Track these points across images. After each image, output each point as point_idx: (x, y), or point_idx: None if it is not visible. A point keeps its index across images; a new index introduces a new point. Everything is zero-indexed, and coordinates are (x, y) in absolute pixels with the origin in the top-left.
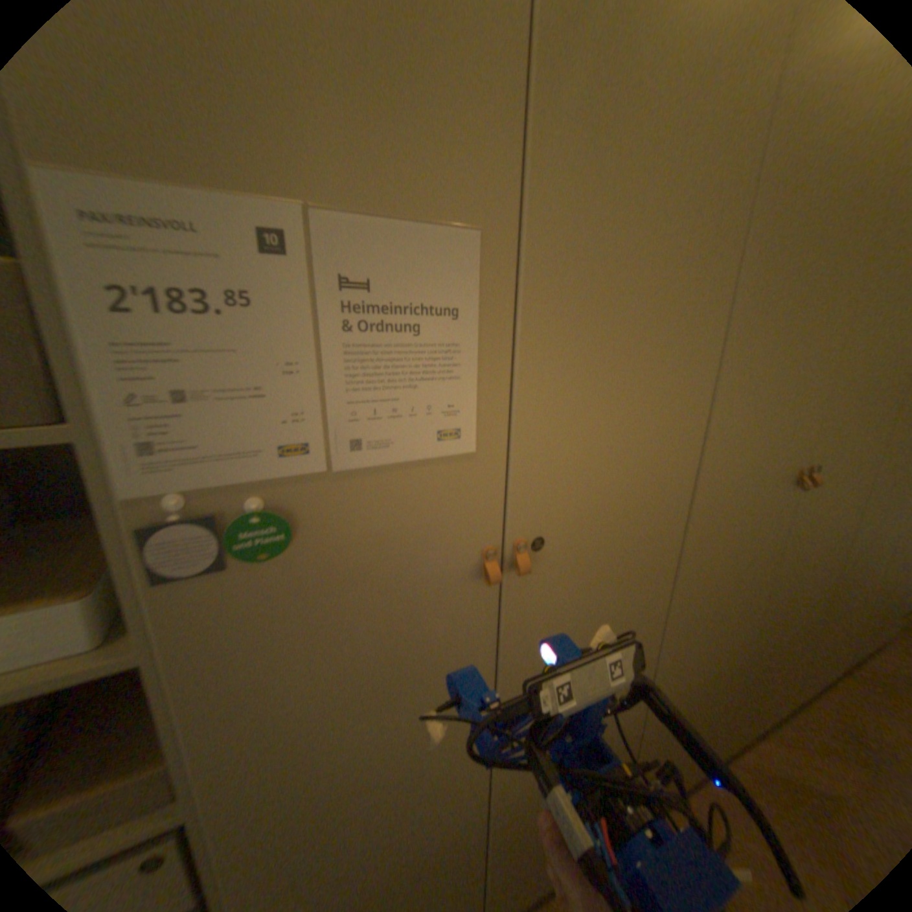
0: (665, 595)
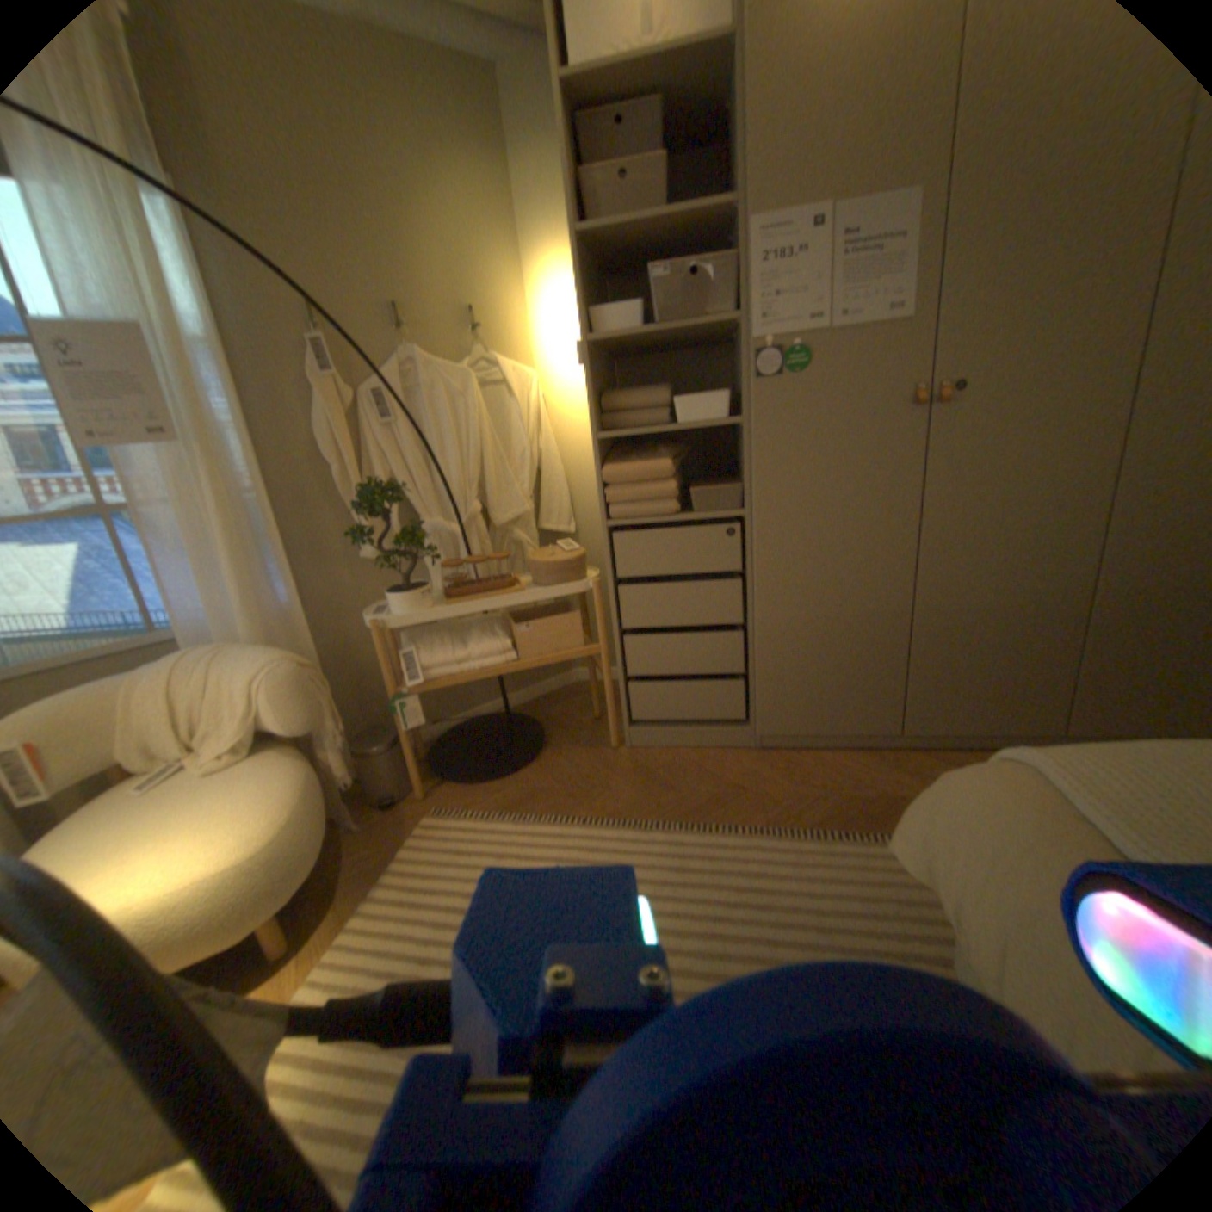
0: (1106, 457)
